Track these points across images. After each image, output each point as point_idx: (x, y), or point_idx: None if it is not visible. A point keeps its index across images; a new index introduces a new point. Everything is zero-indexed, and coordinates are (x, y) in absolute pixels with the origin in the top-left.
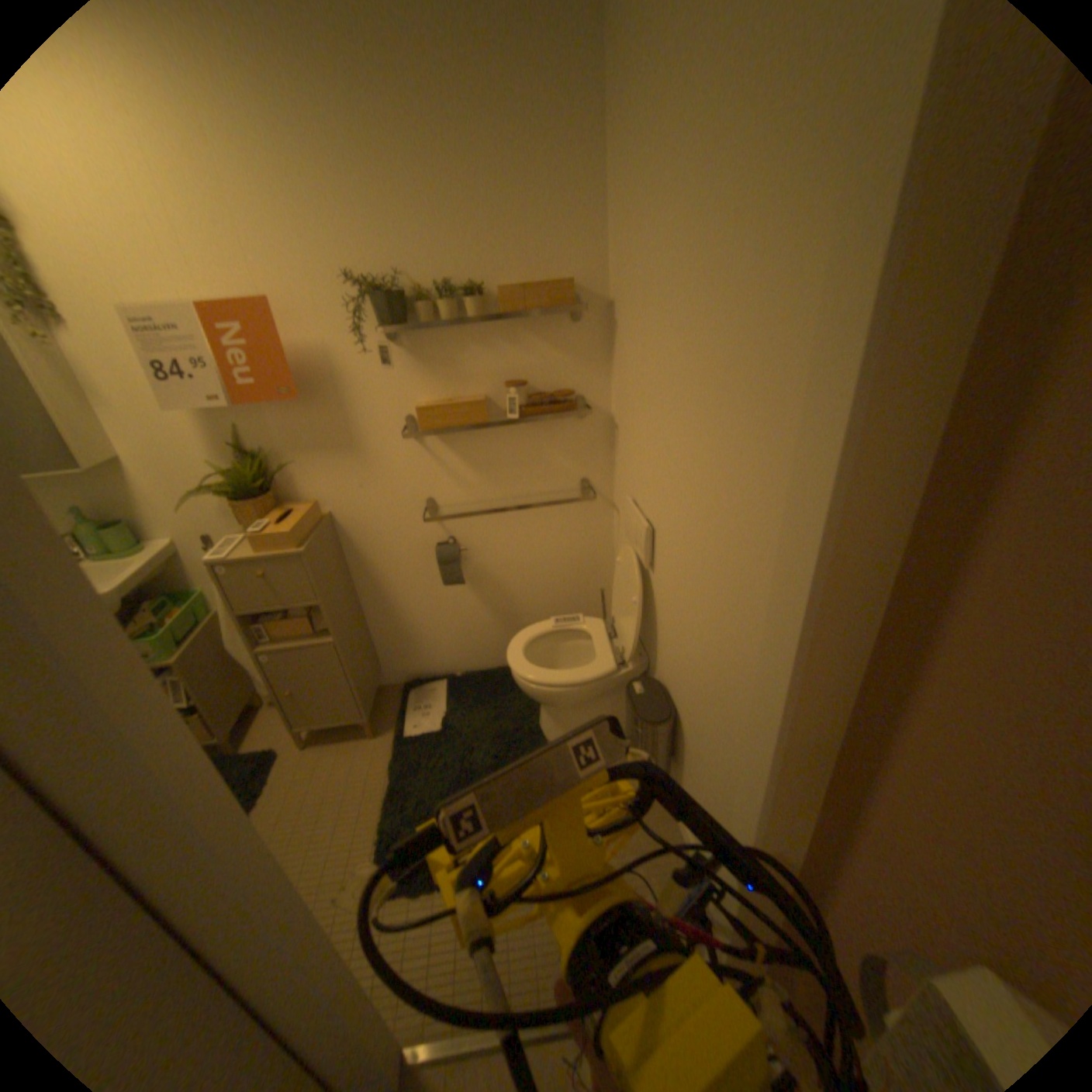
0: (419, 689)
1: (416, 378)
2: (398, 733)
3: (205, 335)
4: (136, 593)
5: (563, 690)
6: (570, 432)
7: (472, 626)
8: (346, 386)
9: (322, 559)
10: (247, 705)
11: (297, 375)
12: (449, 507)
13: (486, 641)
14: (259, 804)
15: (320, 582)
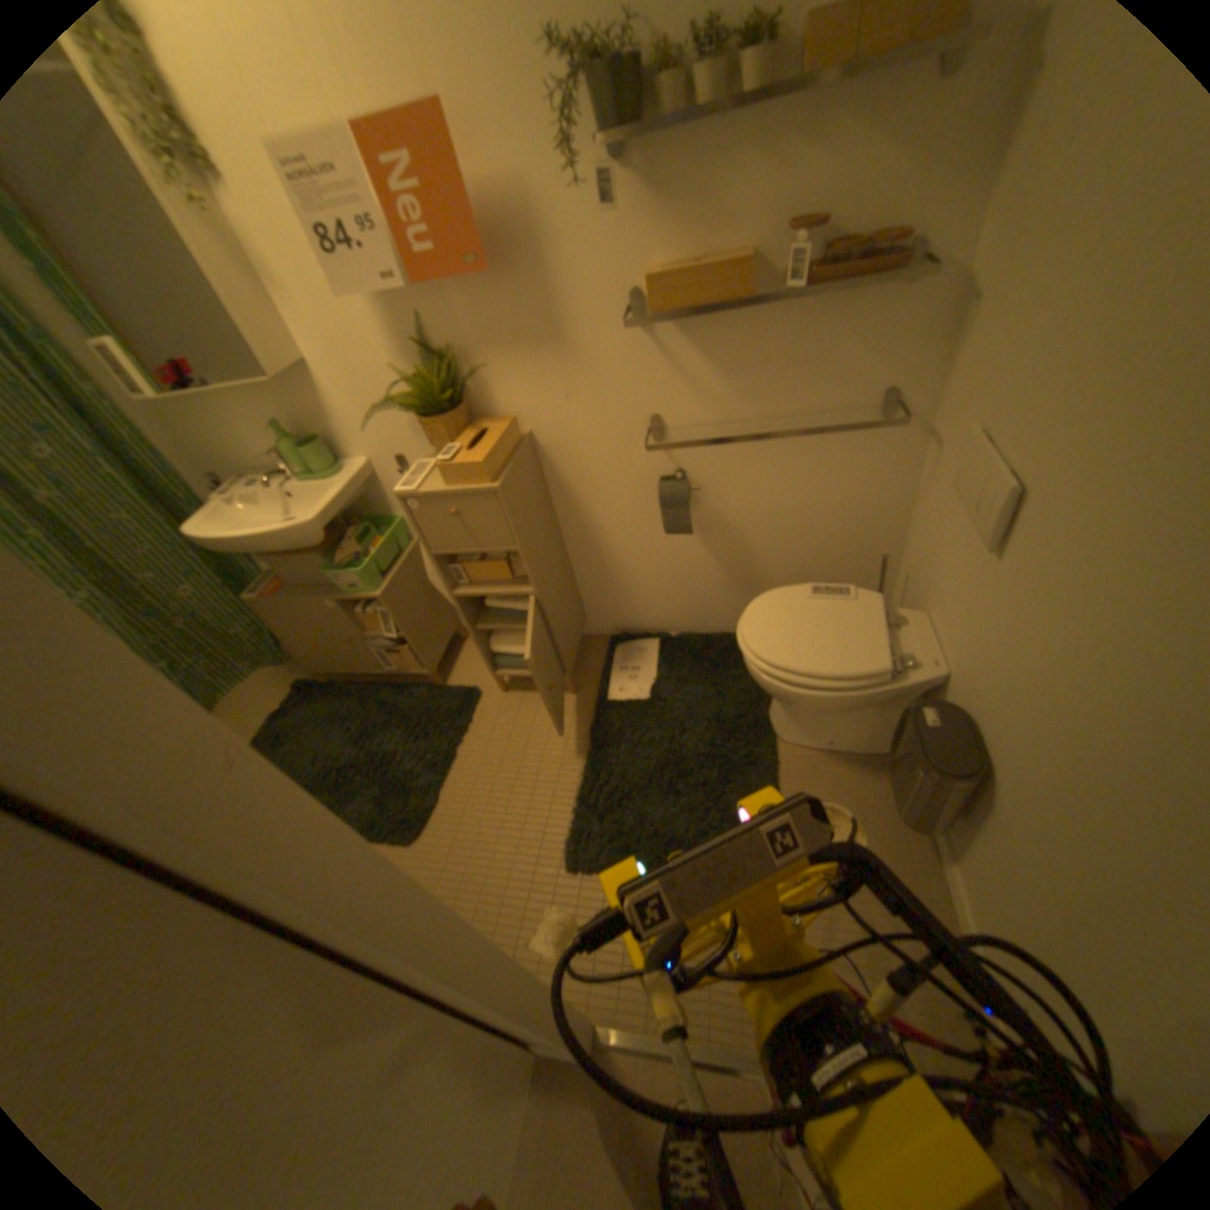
0: (626, 645)
1: (647, 223)
2: (602, 693)
3: (370, 177)
4: (342, 514)
5: (812, 694)
6: (885, 305)
7: (694, 581)
8: (549, 244)
9: (520, 494)
10: (453, 634)
11: (485, 232)
12: (680, 427)
13: (710, 600)
14: (465, 740)
15: (518, 523)
